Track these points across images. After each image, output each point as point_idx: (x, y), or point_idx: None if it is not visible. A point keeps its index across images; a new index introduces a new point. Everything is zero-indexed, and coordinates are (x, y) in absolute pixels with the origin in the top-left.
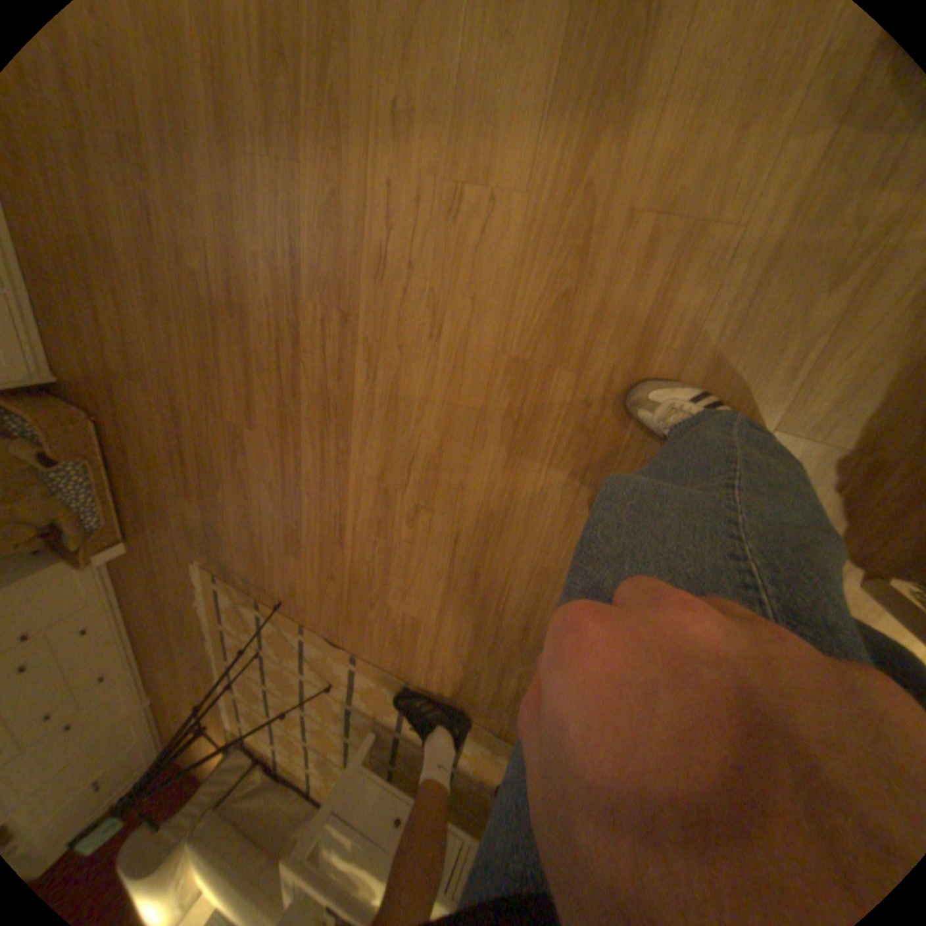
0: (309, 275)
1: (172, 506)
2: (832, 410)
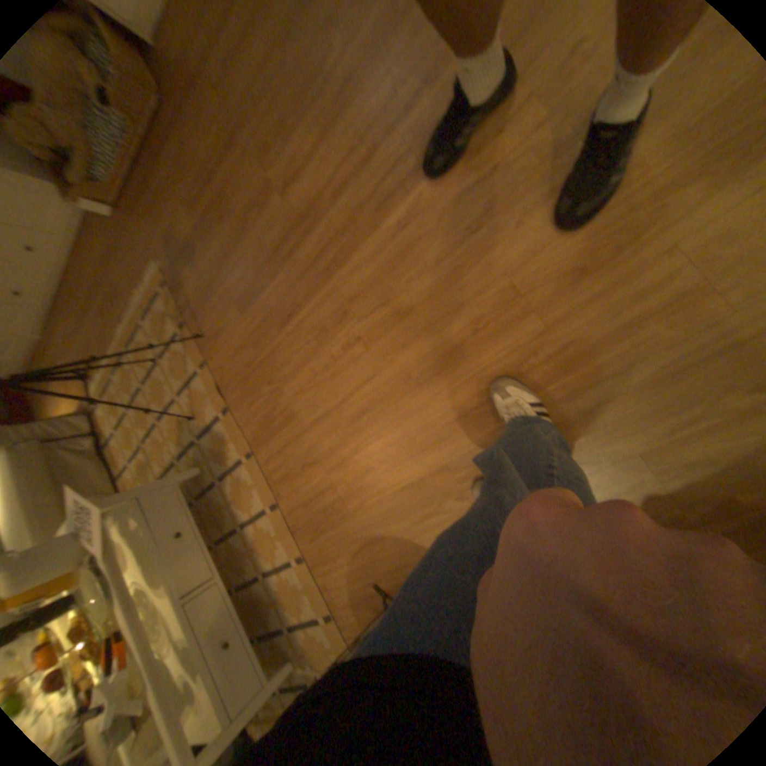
0: (418, 121)
1: (175, 212)
2: (682, 469)
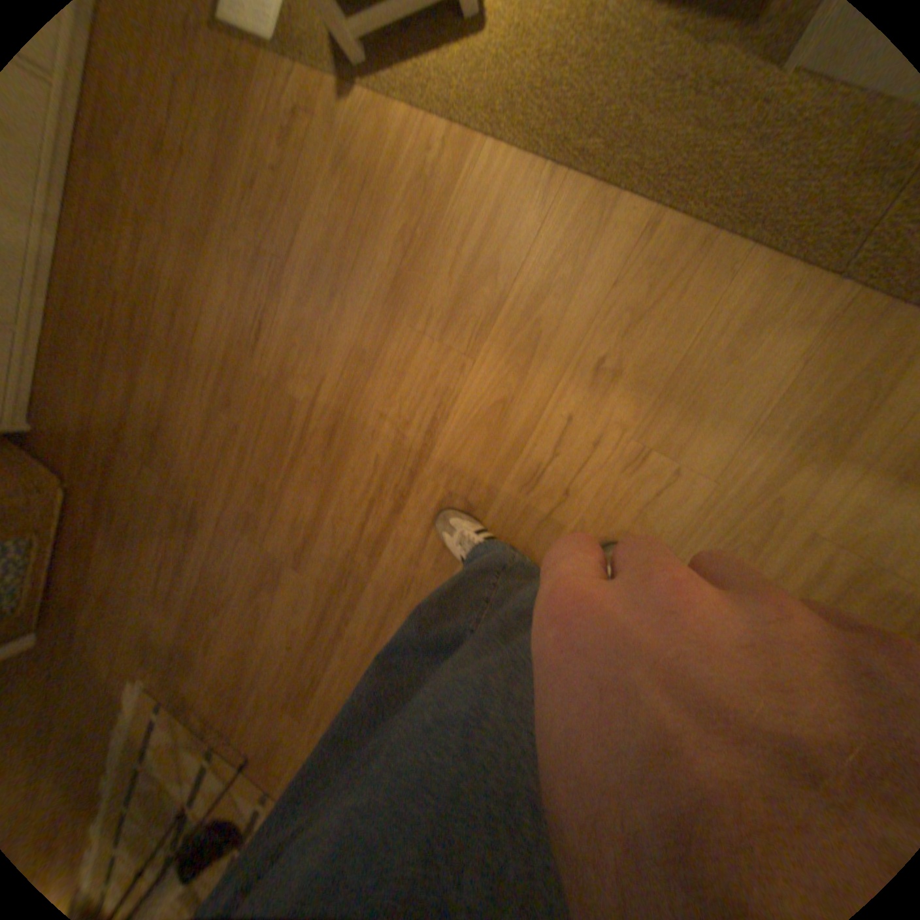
0: (444, 458)
1: (139, 616)
2: None
